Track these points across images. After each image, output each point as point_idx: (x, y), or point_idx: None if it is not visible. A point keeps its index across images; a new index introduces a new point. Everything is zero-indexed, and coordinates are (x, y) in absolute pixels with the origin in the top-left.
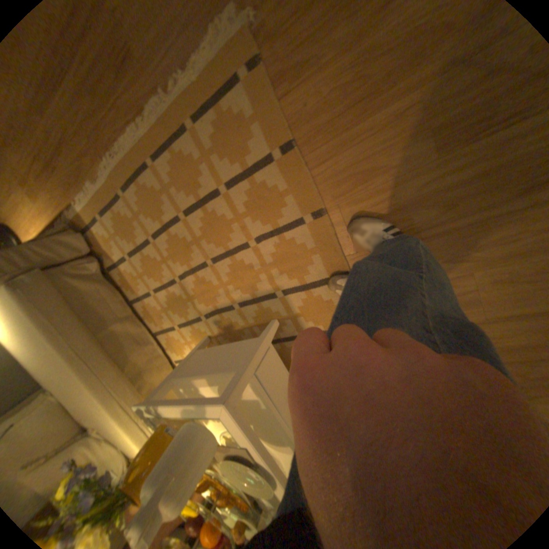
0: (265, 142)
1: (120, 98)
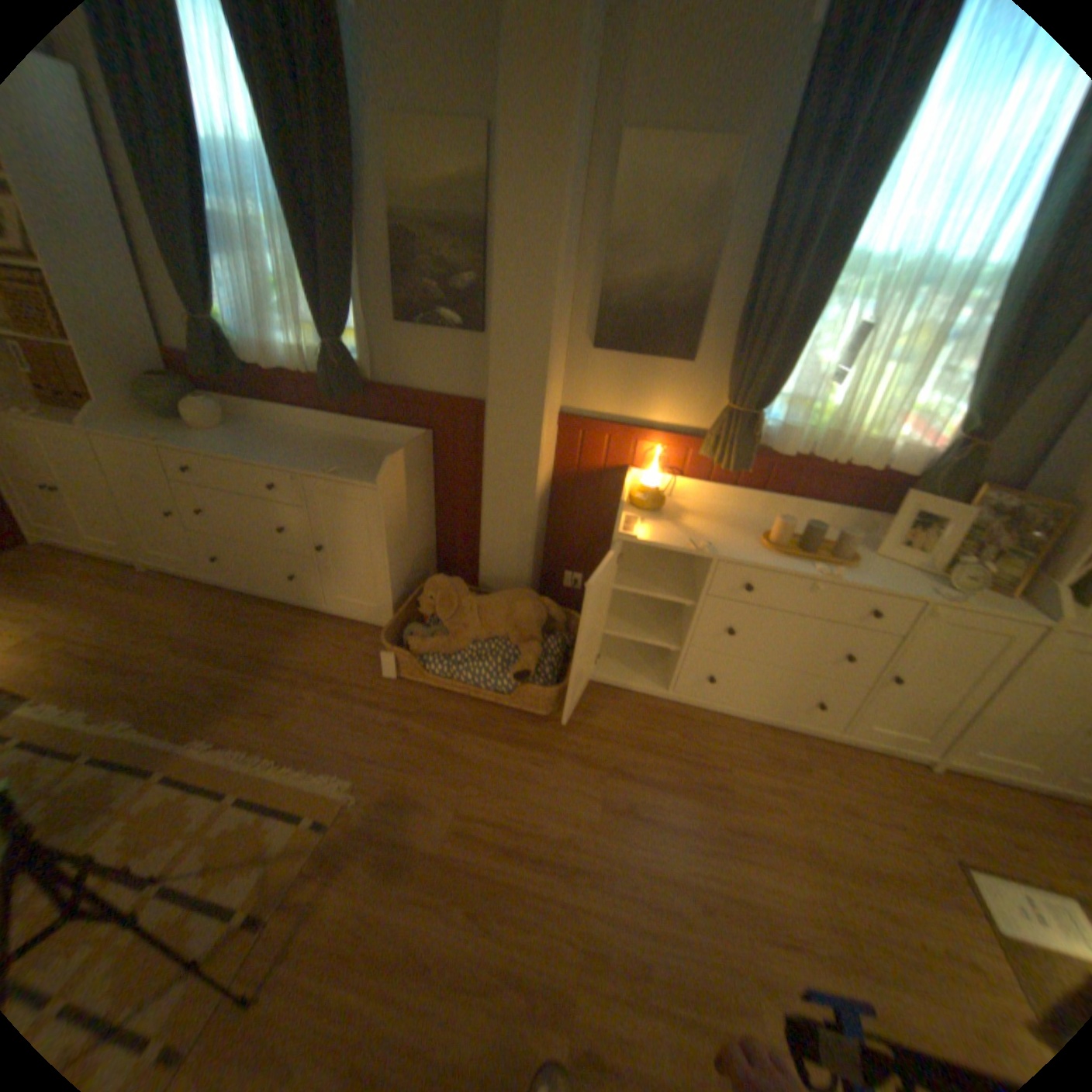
0: (248, 897)
1: (226, 726)
